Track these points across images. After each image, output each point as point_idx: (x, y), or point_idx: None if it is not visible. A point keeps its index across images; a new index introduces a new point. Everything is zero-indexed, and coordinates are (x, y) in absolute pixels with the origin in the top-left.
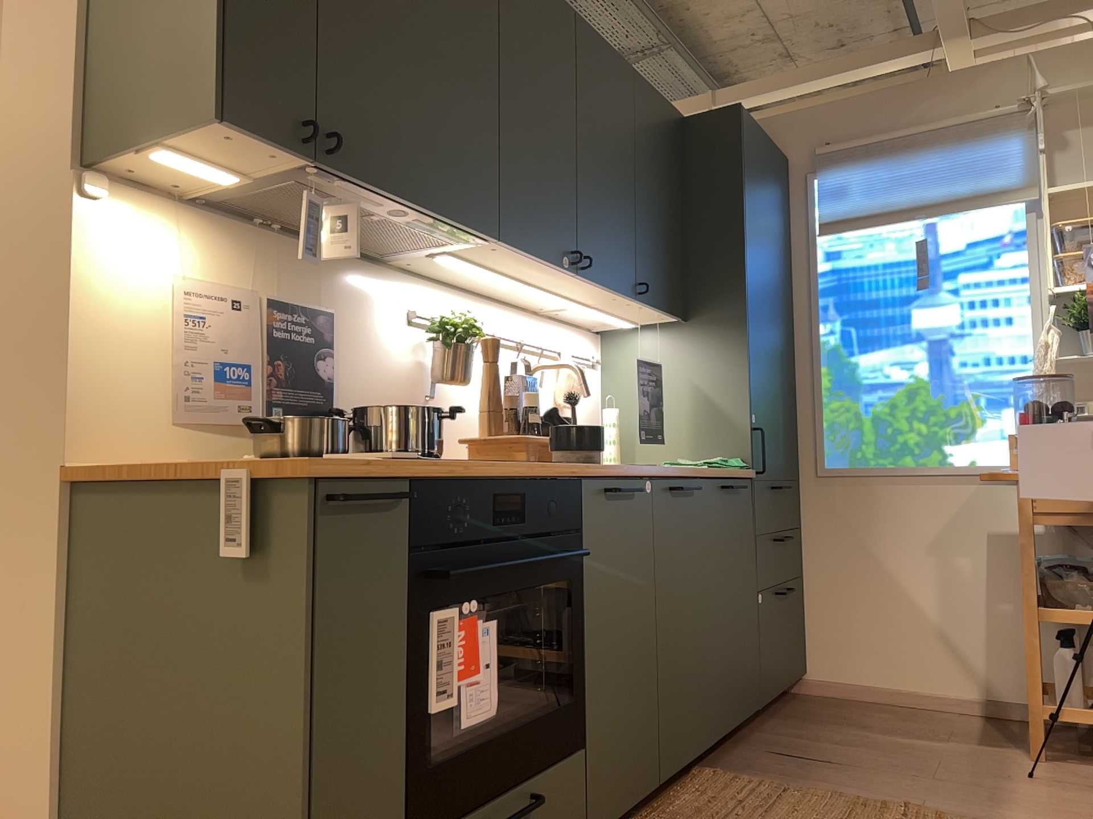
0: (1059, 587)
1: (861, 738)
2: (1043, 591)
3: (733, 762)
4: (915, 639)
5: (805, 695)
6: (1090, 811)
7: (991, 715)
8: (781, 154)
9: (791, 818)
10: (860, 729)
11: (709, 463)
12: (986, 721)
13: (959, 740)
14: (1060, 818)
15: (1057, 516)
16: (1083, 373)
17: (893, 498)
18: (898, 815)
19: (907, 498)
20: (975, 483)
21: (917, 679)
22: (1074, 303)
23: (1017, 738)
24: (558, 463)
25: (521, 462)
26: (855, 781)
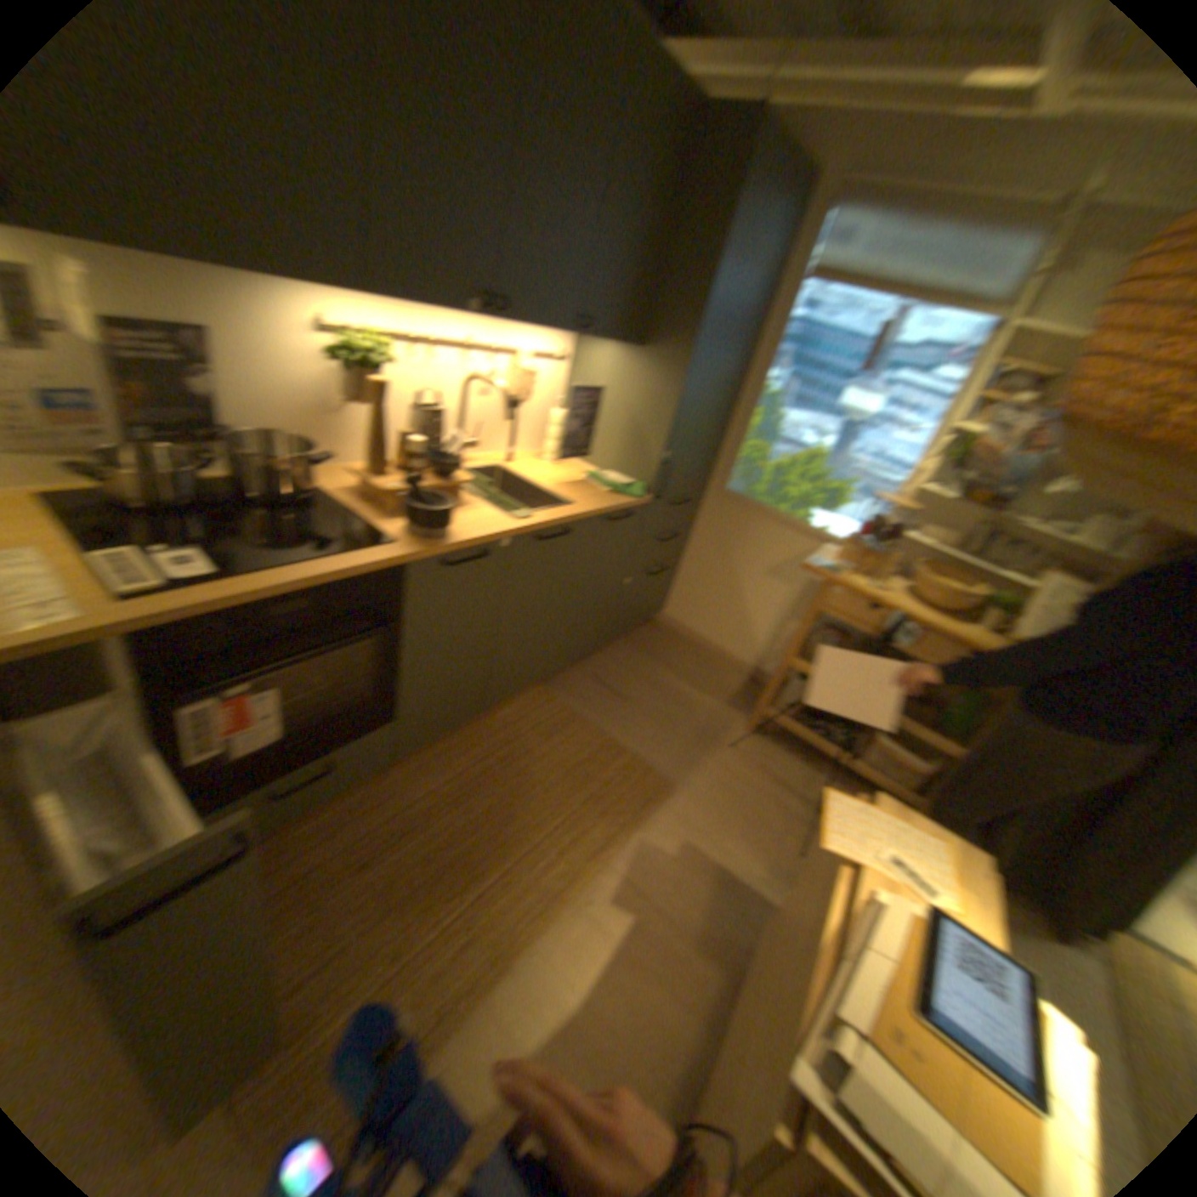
0: (817, 647)
1: (655, 680)
2: (805, 646)
3: (559, 682)
4: (729, 621)
5: (653, 624)
6: (738, 792)
7: (750, 679)
8: (815, 164)
9: (552, 752)
10: (661, 669)
11: (609, 487)
12: (744, 683)
13: (713, 698)
14: (716, 793)
15: (835, 614)
16: (939, 499)
17: (759, 530)
18: (619, 767)
19: (768, 534)
20: (817, 544)
21: (720, 642)
22: (971, 439)
23: (750, 707)
24: (384, 545)
25: (329, 555)
26: (620, 723)
